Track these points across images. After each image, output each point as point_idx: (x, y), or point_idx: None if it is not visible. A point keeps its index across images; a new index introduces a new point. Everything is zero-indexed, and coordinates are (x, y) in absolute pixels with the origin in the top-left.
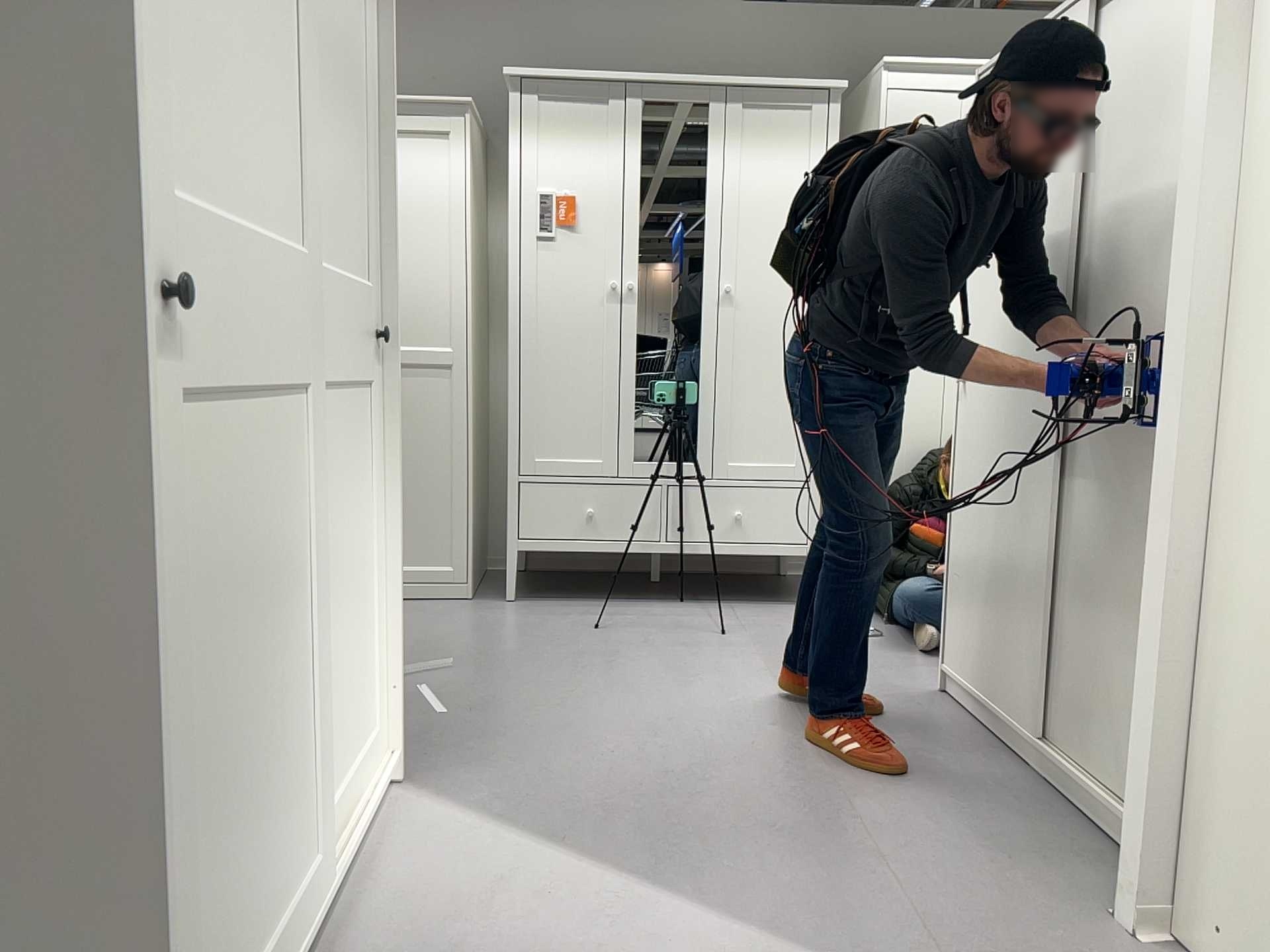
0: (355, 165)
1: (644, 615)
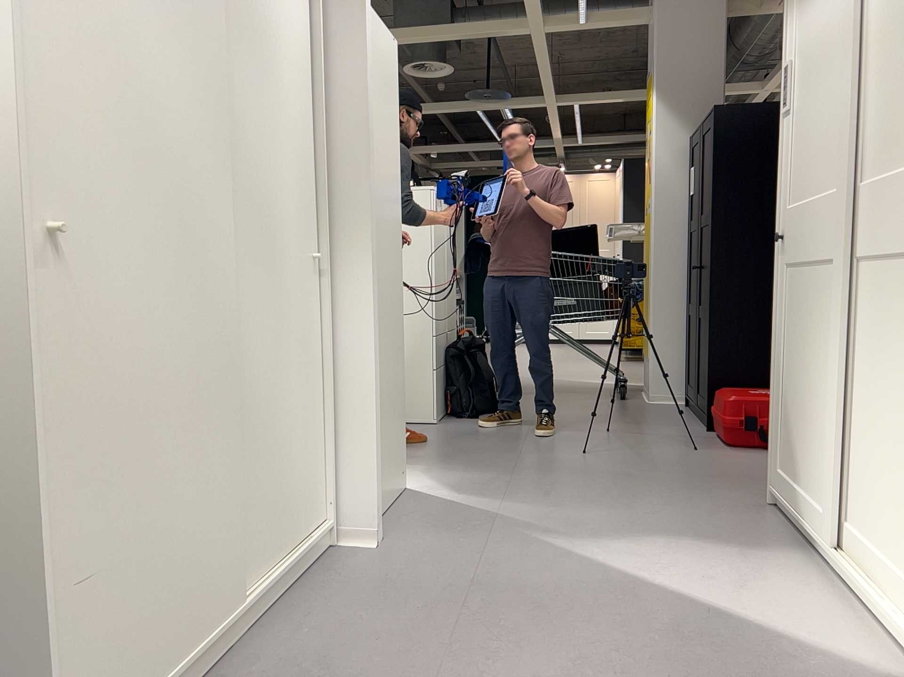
0: None
1: None
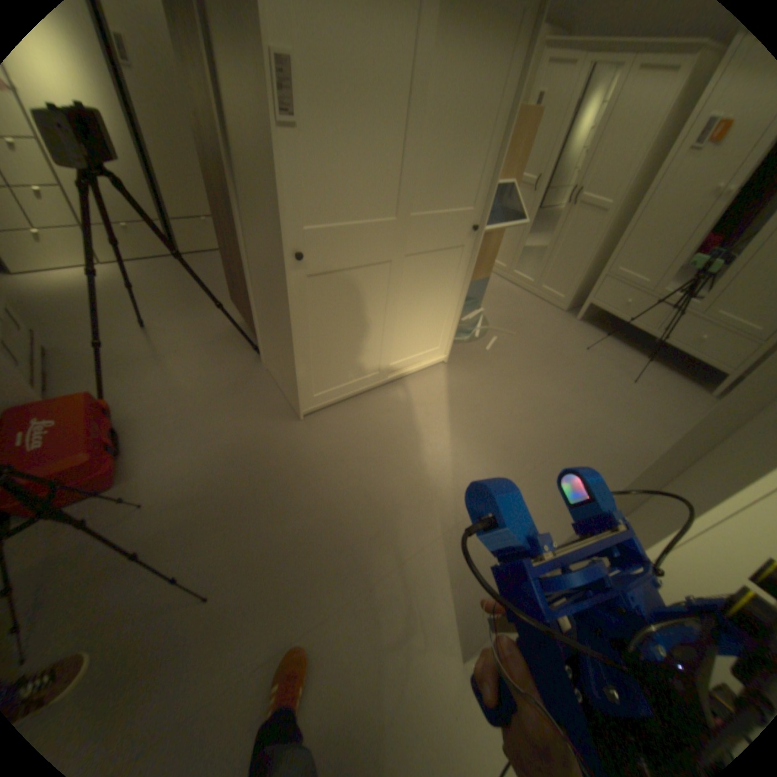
0: (479, 158)
1: (620, 354)
